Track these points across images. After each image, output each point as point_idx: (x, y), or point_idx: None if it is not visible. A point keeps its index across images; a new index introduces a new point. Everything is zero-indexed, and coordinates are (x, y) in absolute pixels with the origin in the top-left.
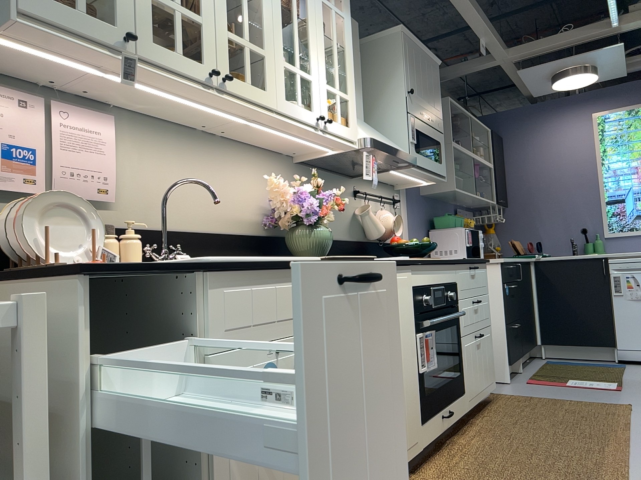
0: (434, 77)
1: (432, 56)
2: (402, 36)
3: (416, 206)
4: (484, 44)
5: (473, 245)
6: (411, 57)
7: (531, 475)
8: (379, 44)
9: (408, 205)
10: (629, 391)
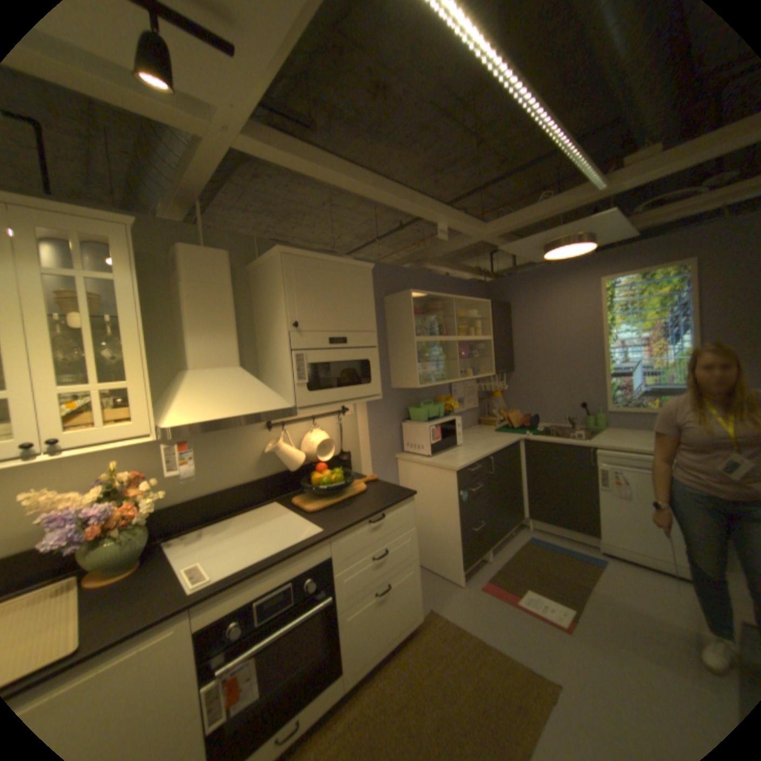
0: (358, 286)
1: (352, 262)
2: (280, 257)
3: (380, 403)
4: (445, 227)
5: (440, 440)
6: (301, 279)
7: None
8: (267, 265)
9: (366, 406)
10: (579, 641)
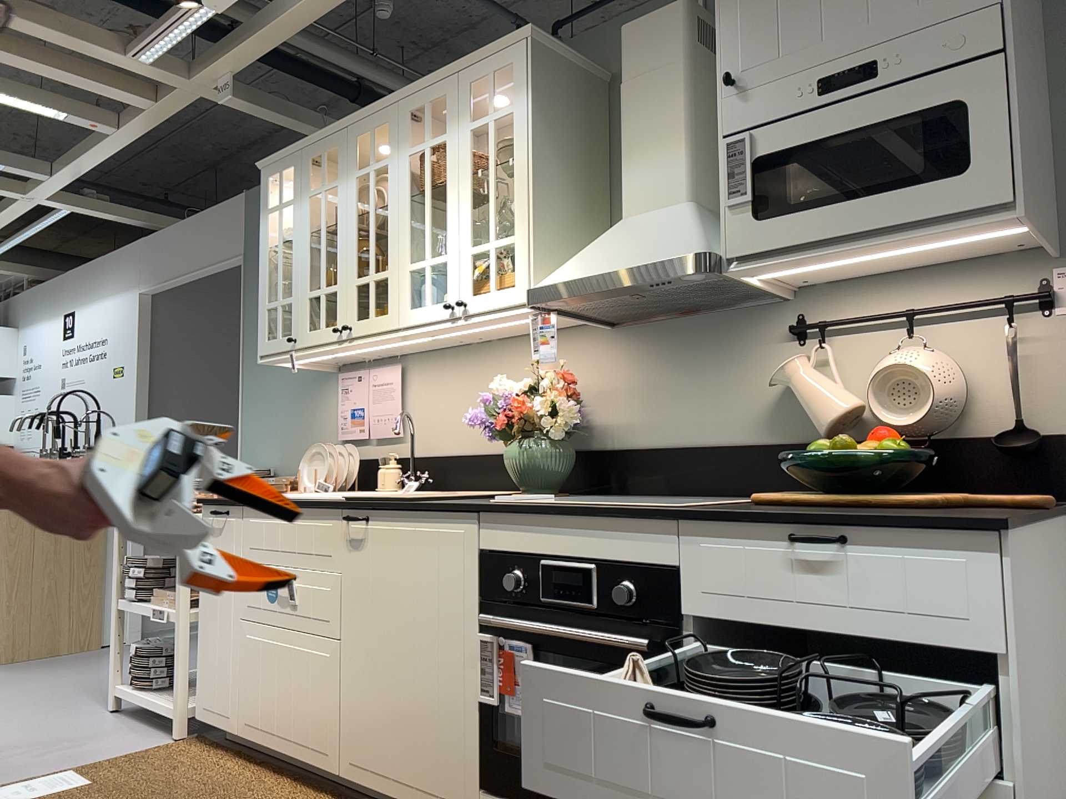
0: None
1: None
2: None
3: None
4: None
5: None
6: None
7: None
8: None
9: None
10: None
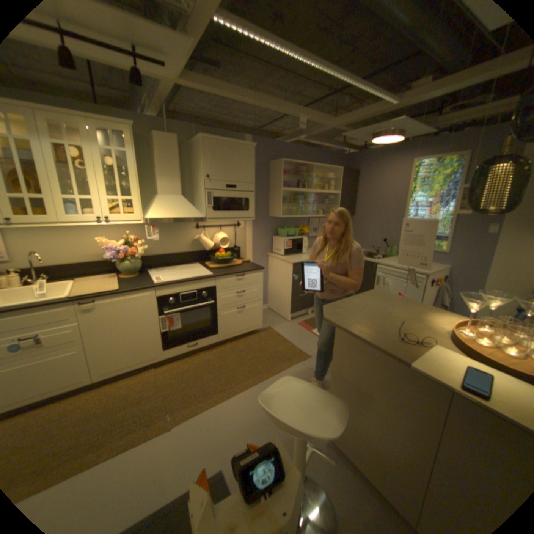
0: (245, 156)
1: (242, 142)
2: (201, 139)
3: (260, 224)
4: (304, 120)
5: (291, 248)
6: (212, 152)
7: (189, 386)
8: (196, 143)
9: (252, 224)
10: None
